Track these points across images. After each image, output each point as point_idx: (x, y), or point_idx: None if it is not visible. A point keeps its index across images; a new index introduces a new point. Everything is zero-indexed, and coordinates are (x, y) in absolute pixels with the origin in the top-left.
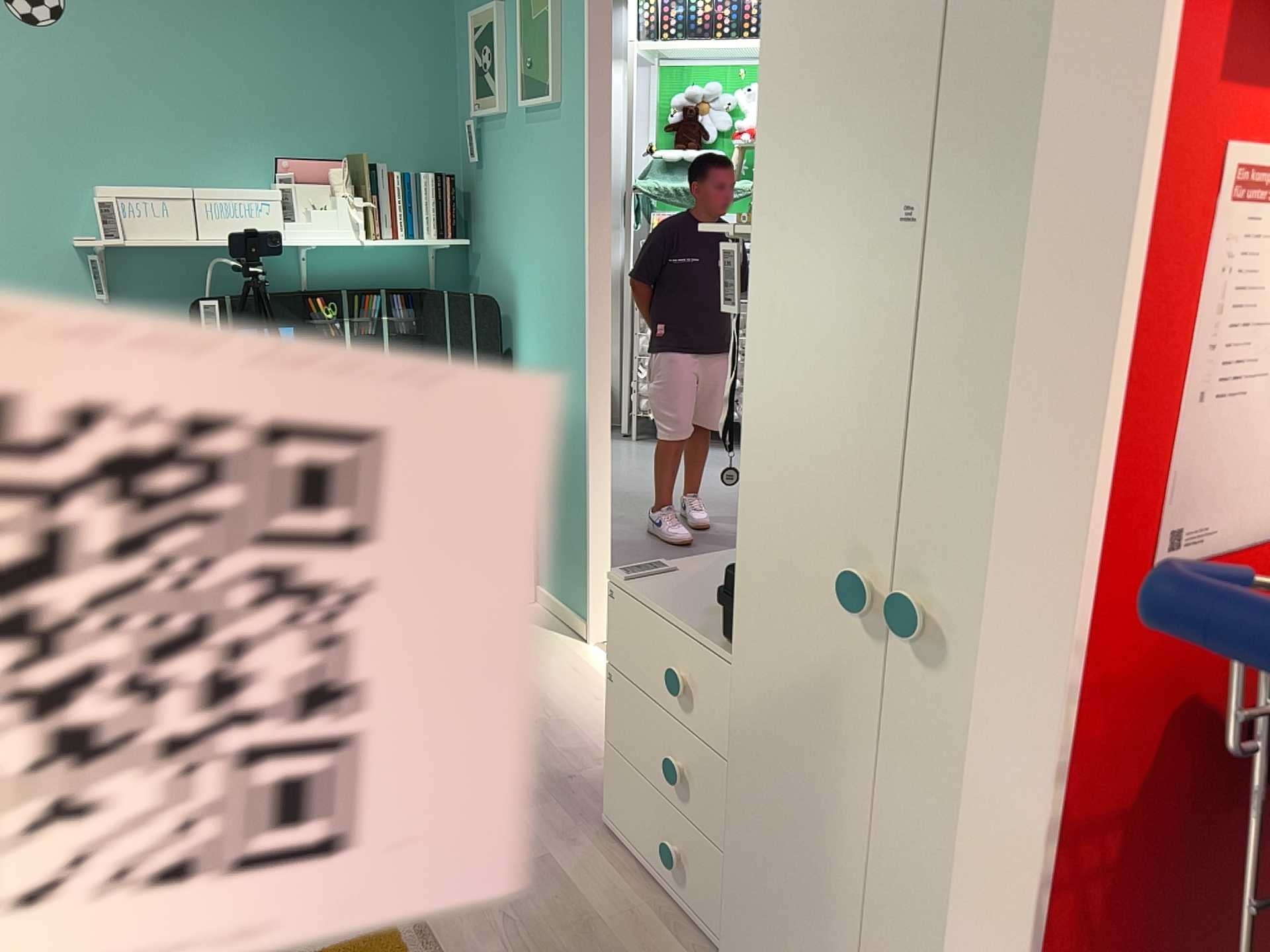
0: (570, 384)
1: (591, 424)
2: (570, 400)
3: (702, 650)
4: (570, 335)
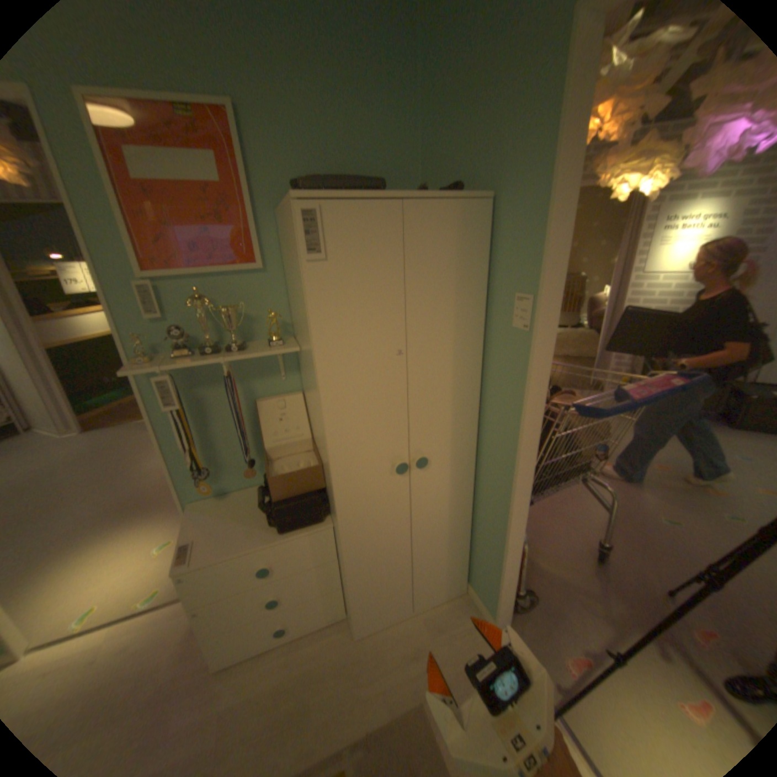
0: None
1: None
2: None
3: (272, 549)
4: None
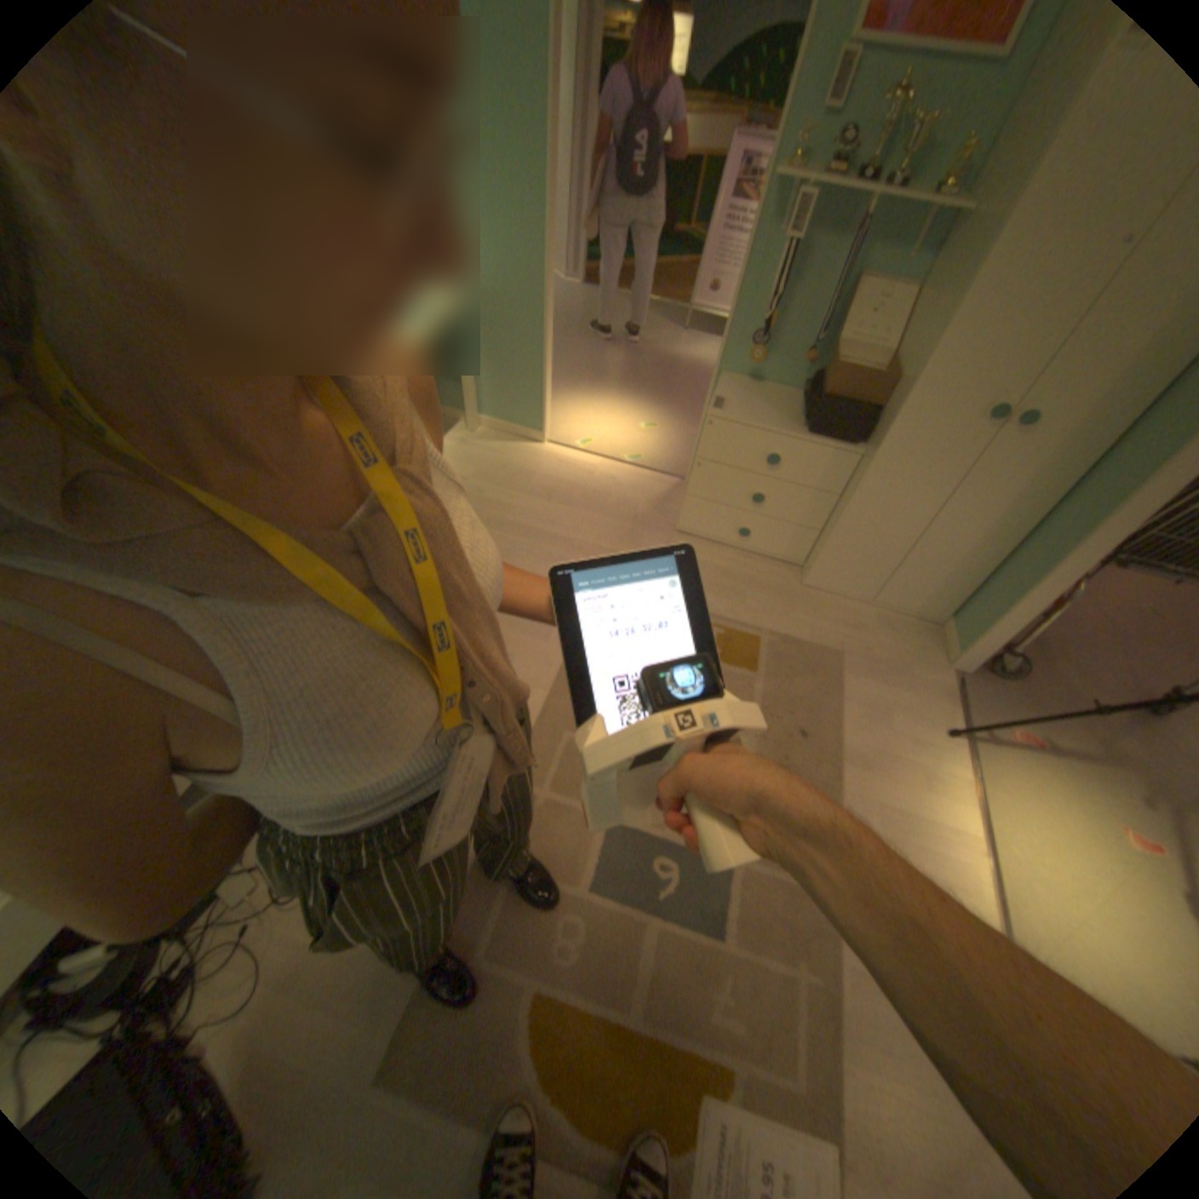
0: (518, 268)
1: (547, 300)
2: (518, 281)
3: (793, 441)
4: (517, 226)
